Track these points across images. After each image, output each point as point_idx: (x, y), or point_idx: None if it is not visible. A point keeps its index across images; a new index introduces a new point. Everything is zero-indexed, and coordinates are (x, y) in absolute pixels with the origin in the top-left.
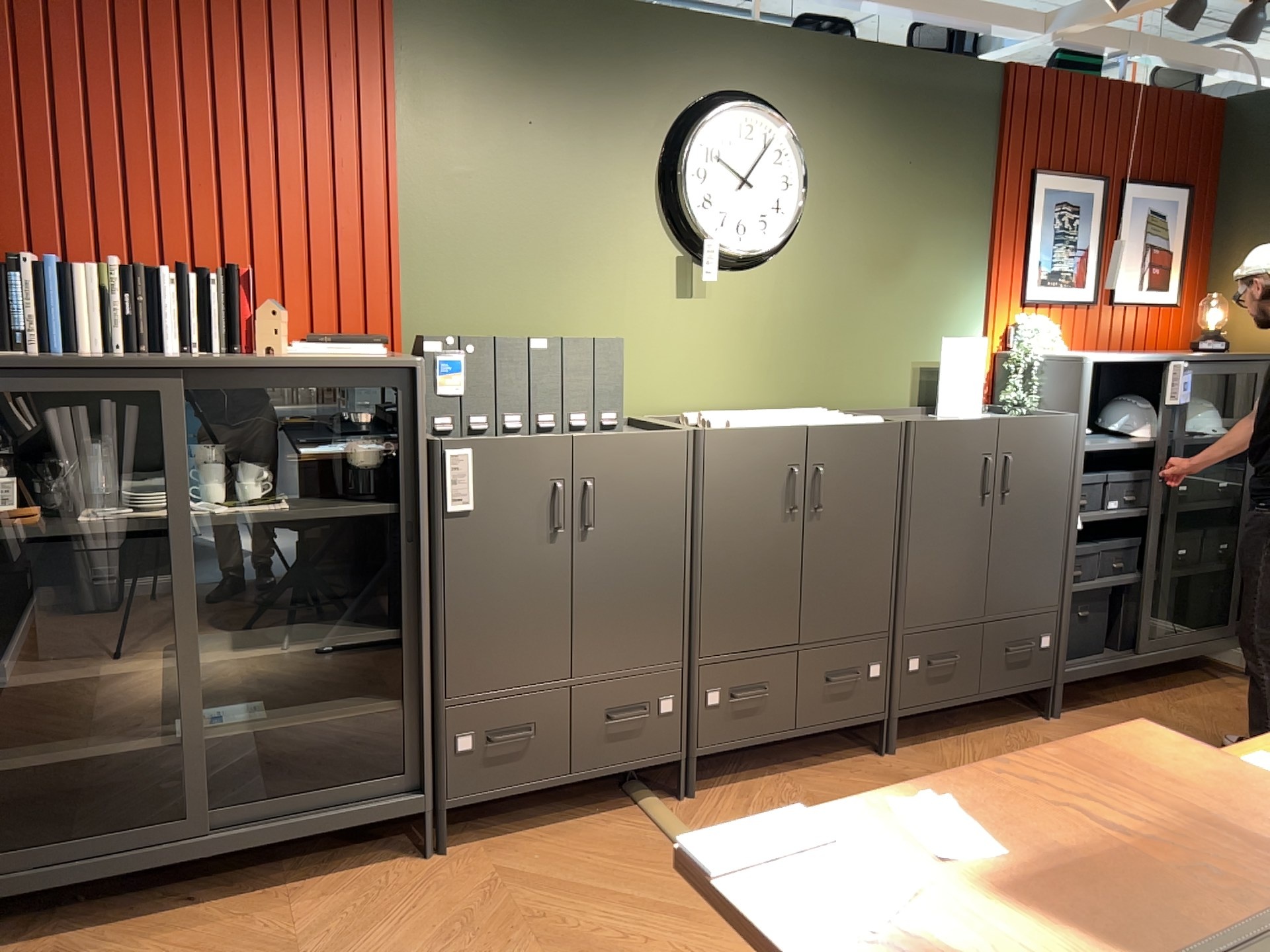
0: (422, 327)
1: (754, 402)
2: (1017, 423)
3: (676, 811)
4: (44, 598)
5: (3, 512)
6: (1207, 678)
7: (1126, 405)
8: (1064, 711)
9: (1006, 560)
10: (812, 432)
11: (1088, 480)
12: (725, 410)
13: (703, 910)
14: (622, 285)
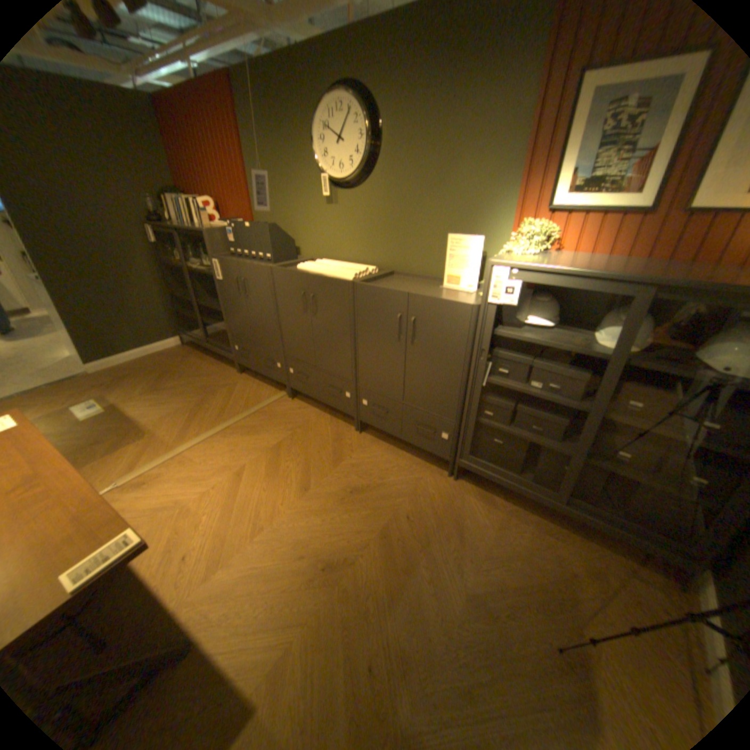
0: (257, 216)
1: (361, 259)
2: (421, 298)
3: (282, 399)
4: (186, 280)
5: (171, 259)
6: (629, 558)
7: (614, 313)
8: (470, 482)
9: (415, 378)
10: (308, 277)
11: (511, 358)
12: (349, 261)
13: (225, 417)
14: (307, 199)
